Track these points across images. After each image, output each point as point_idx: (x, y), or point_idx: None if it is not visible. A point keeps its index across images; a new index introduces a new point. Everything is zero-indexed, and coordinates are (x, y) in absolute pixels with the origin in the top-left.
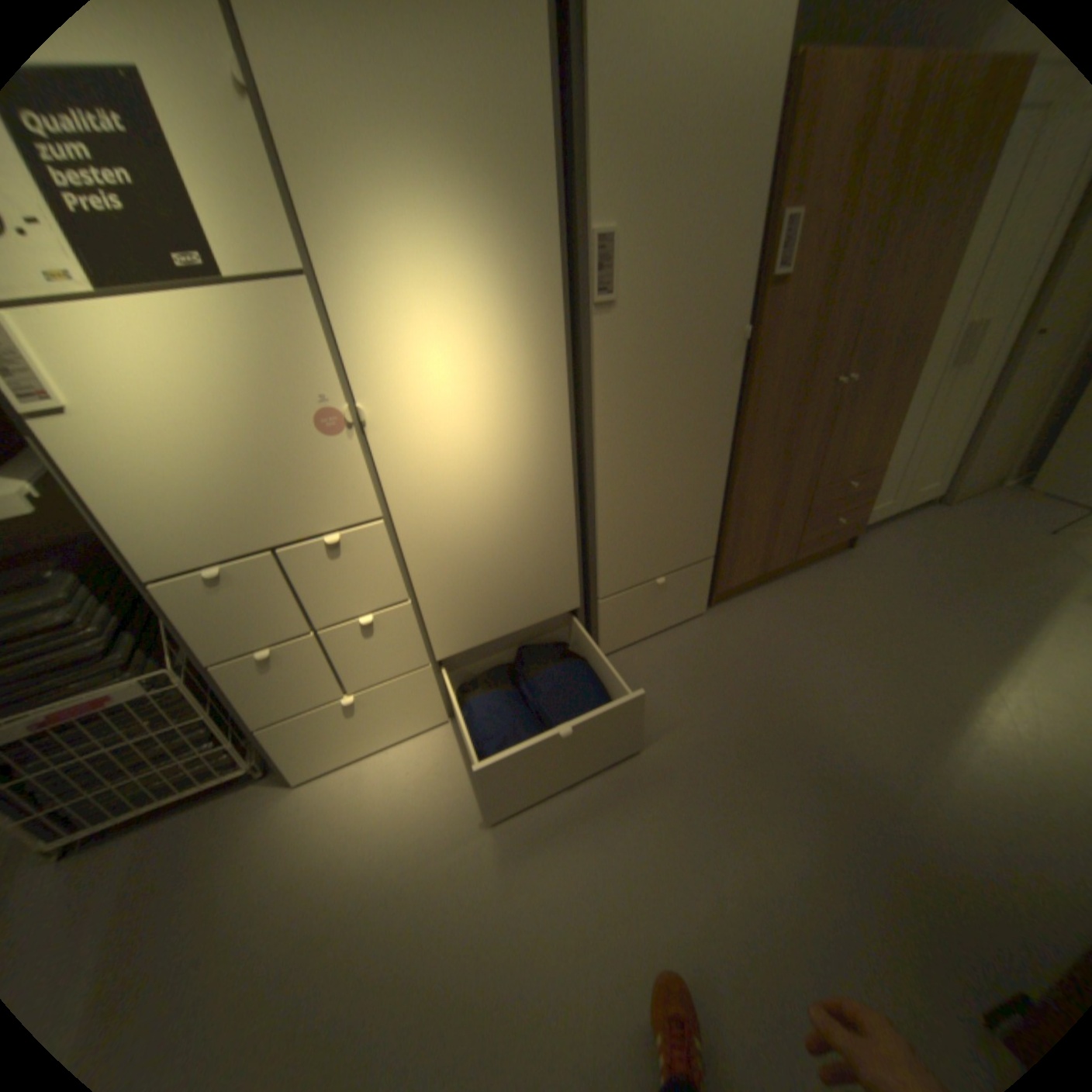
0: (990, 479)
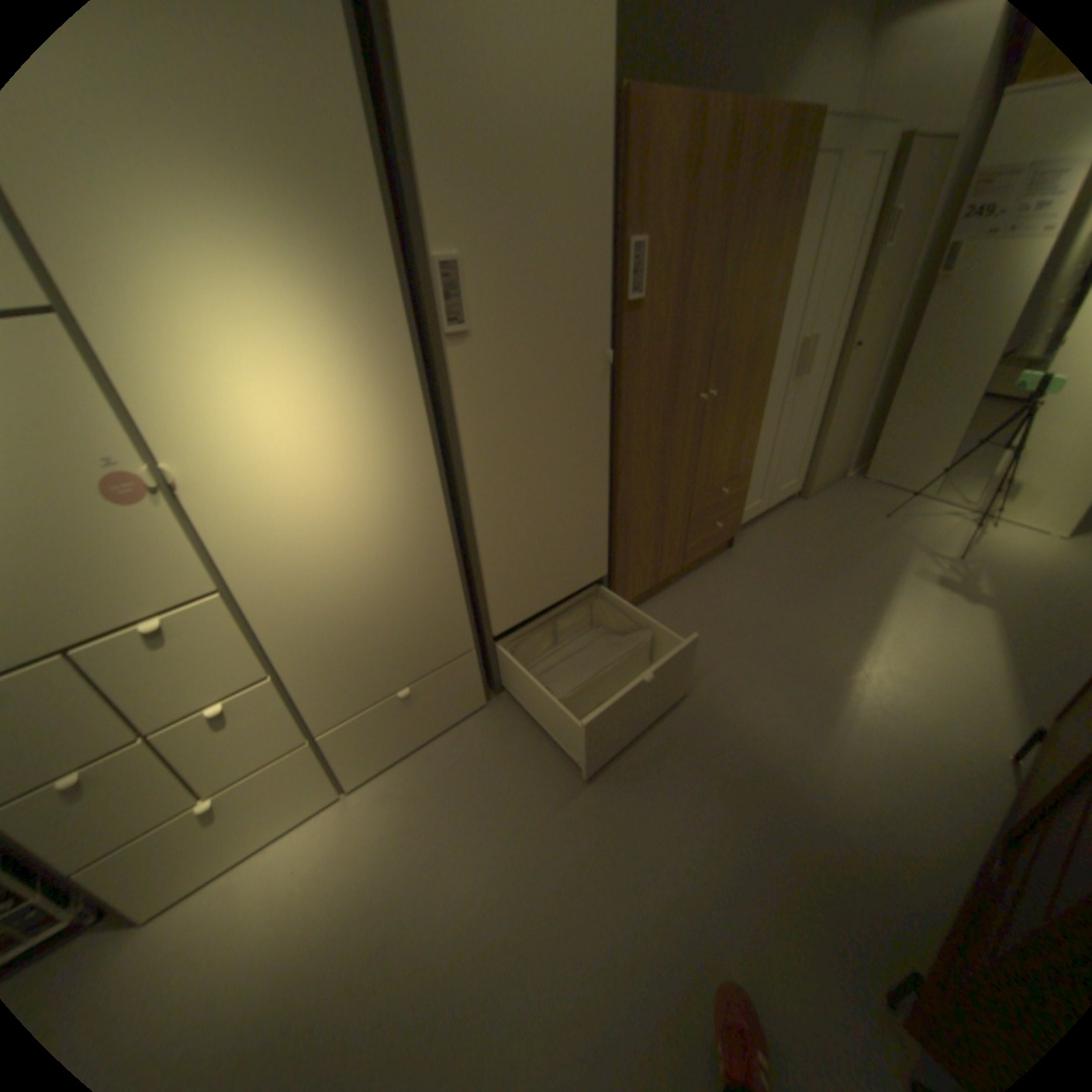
0: (835, 473)
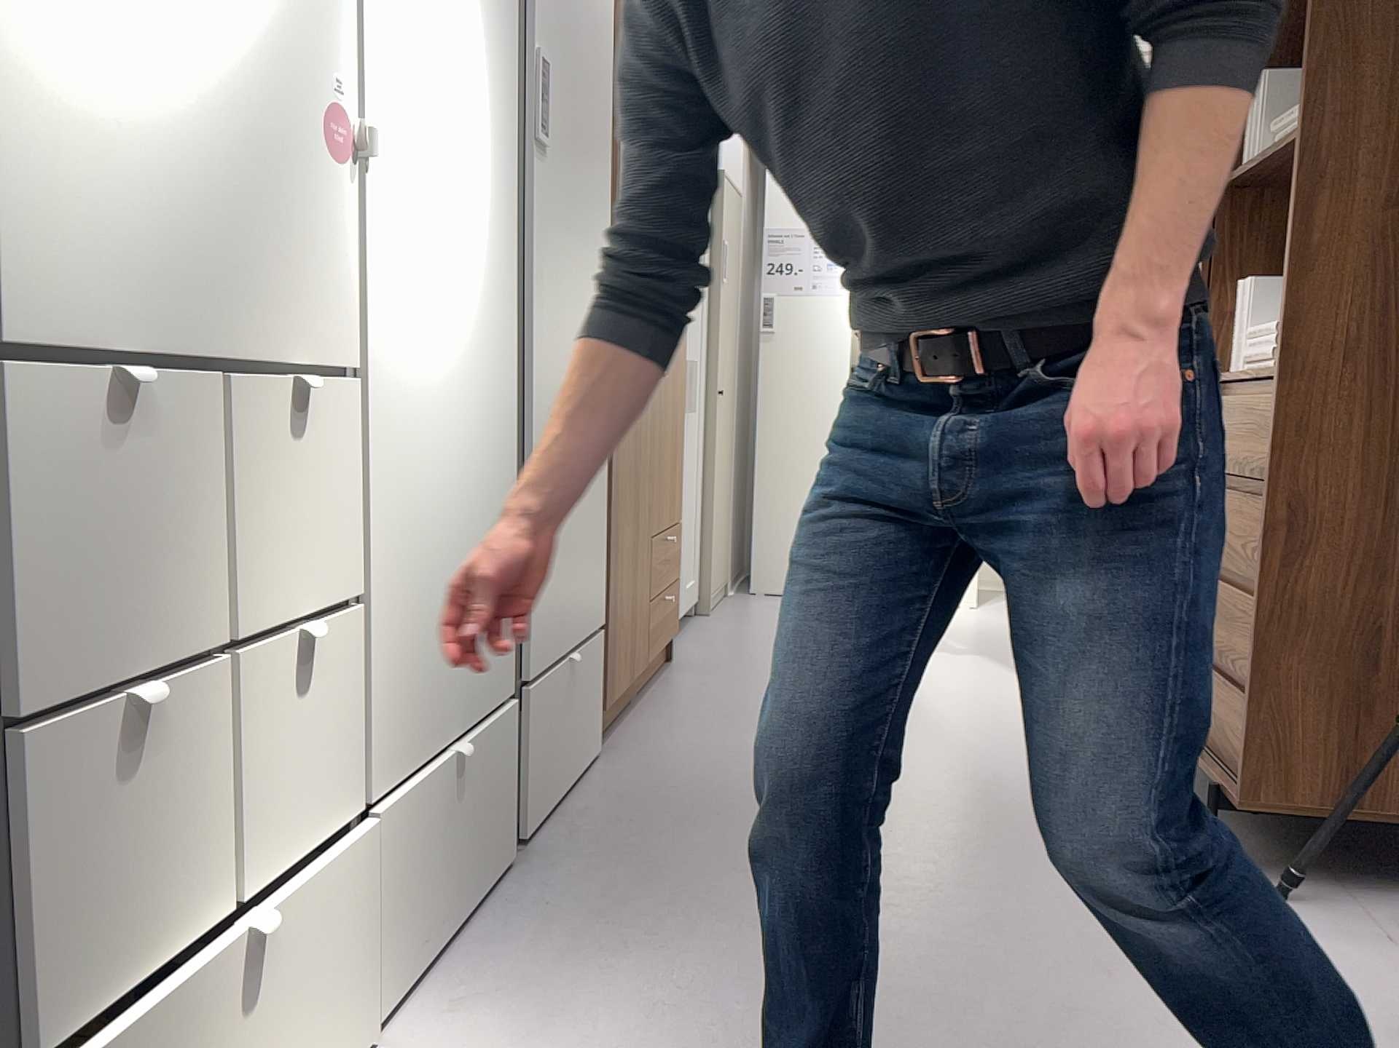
0: (722, 581)
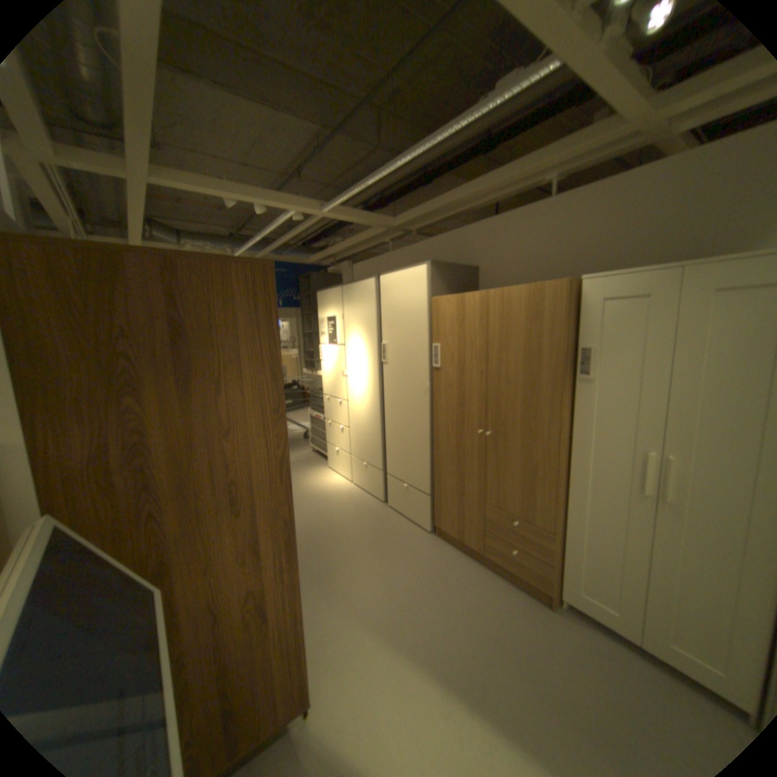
0: None
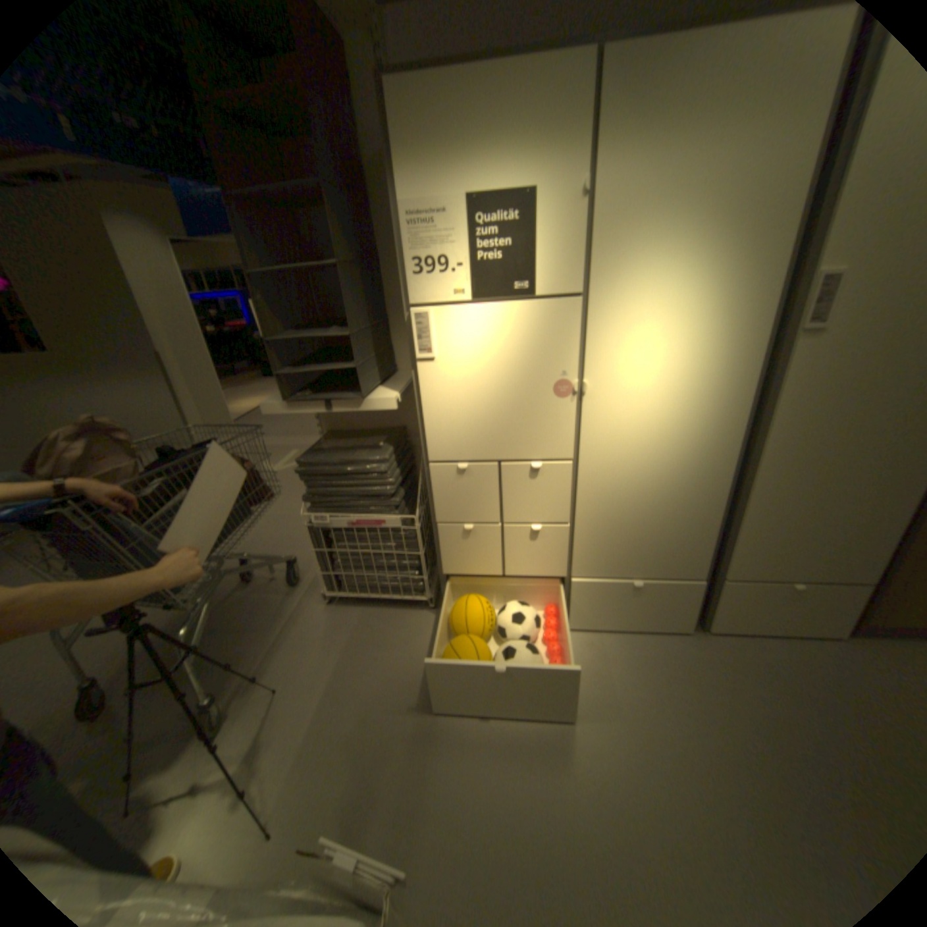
0: None
